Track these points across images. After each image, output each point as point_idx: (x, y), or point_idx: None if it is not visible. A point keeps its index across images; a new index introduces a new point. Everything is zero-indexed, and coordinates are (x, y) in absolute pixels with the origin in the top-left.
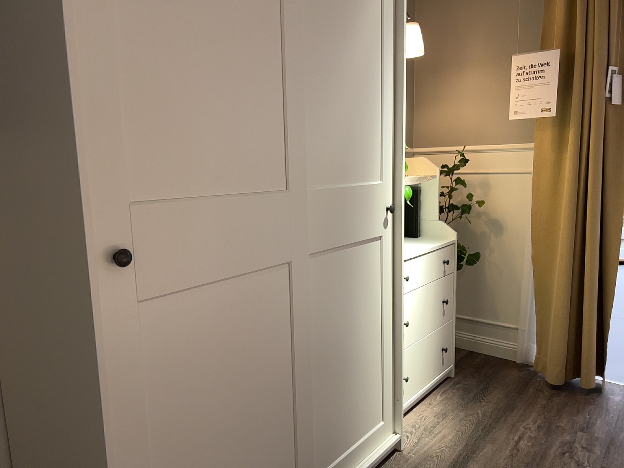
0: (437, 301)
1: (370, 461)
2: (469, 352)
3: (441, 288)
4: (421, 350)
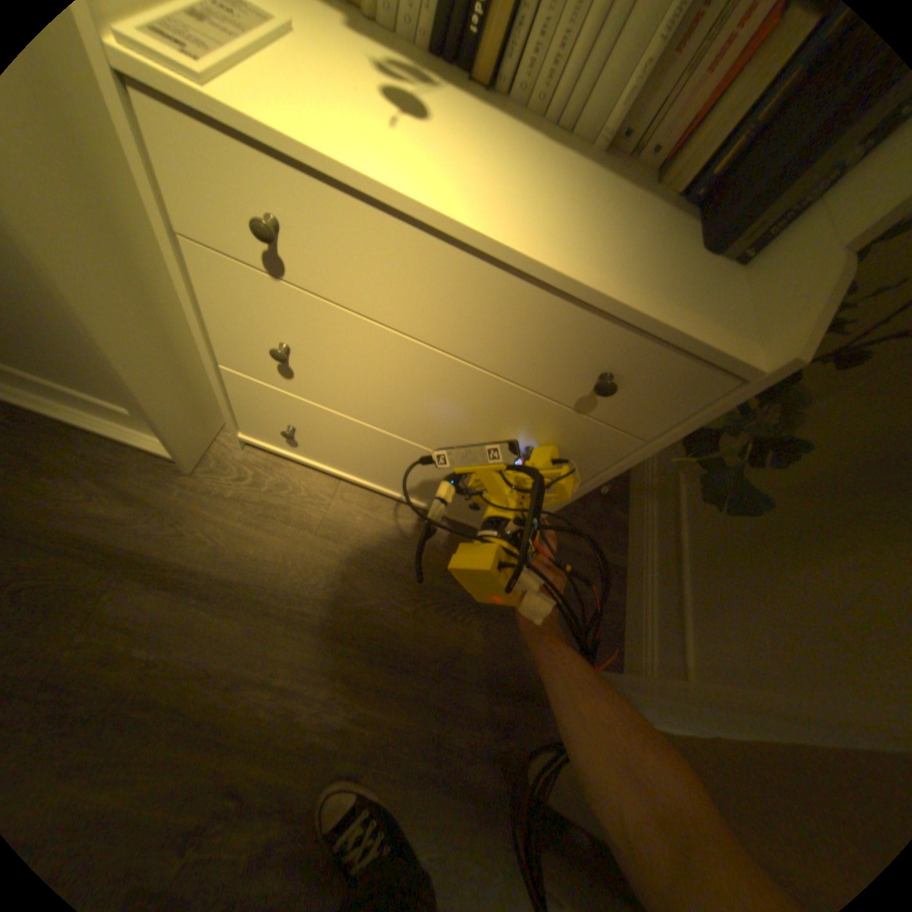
0: (489, 421)
1: (69, 417)
2: (619, 566)
3: (534, 417)
4: (376, 441)
